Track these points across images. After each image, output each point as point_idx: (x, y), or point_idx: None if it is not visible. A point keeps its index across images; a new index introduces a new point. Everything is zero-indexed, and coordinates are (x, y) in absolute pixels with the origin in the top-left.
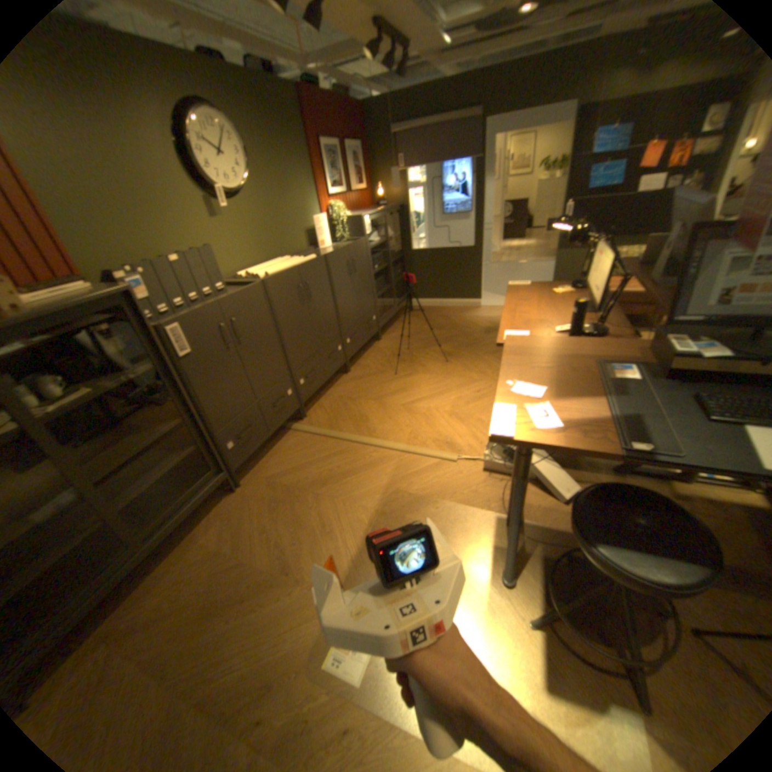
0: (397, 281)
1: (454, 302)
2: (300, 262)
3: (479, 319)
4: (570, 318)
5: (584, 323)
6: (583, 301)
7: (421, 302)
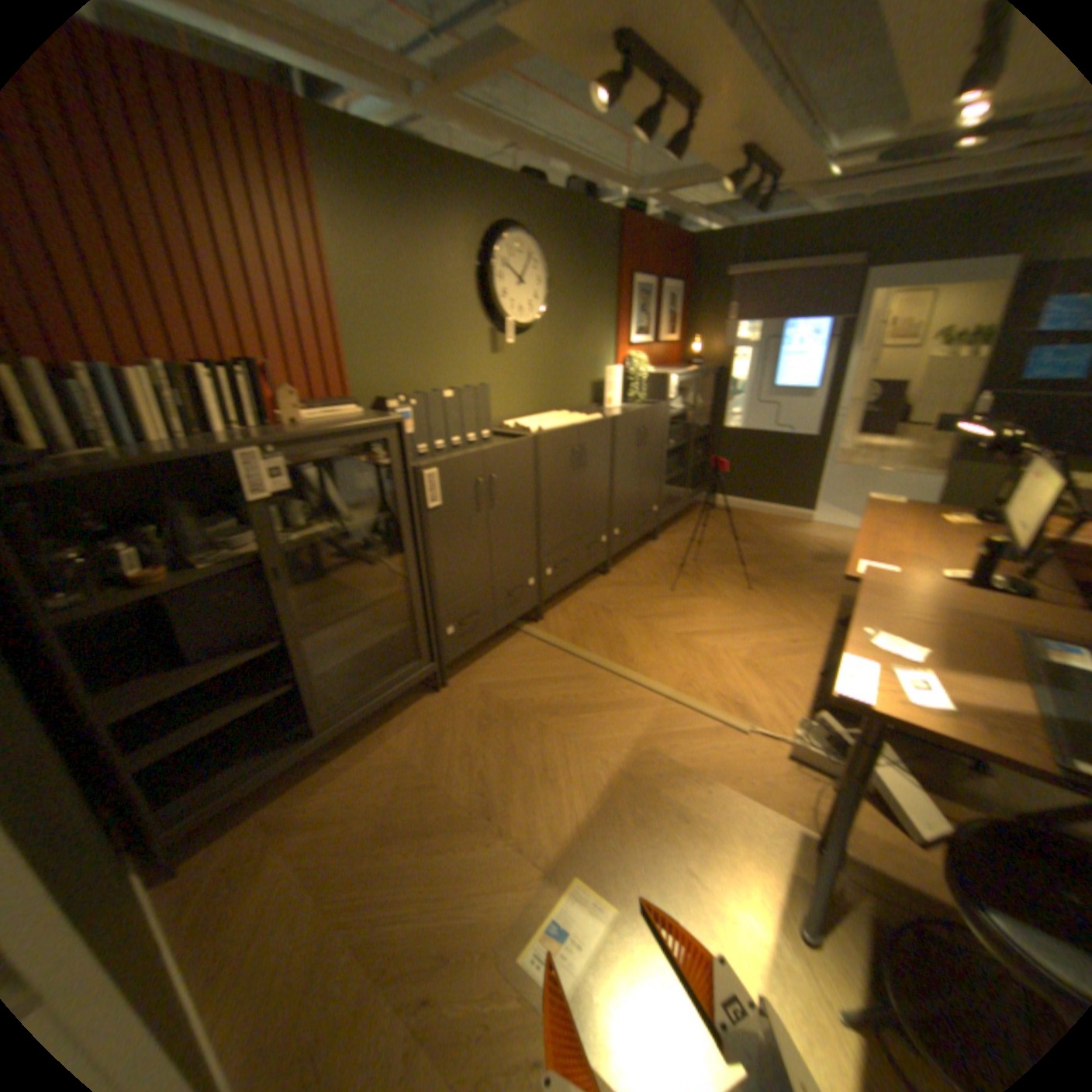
0: (693, 465)
1: (770, 507)
2: (580, 421)
3: (806, 539)
4: (969, 563)
5: (994, 574)
6: (999, 541)
7: (720, 500)
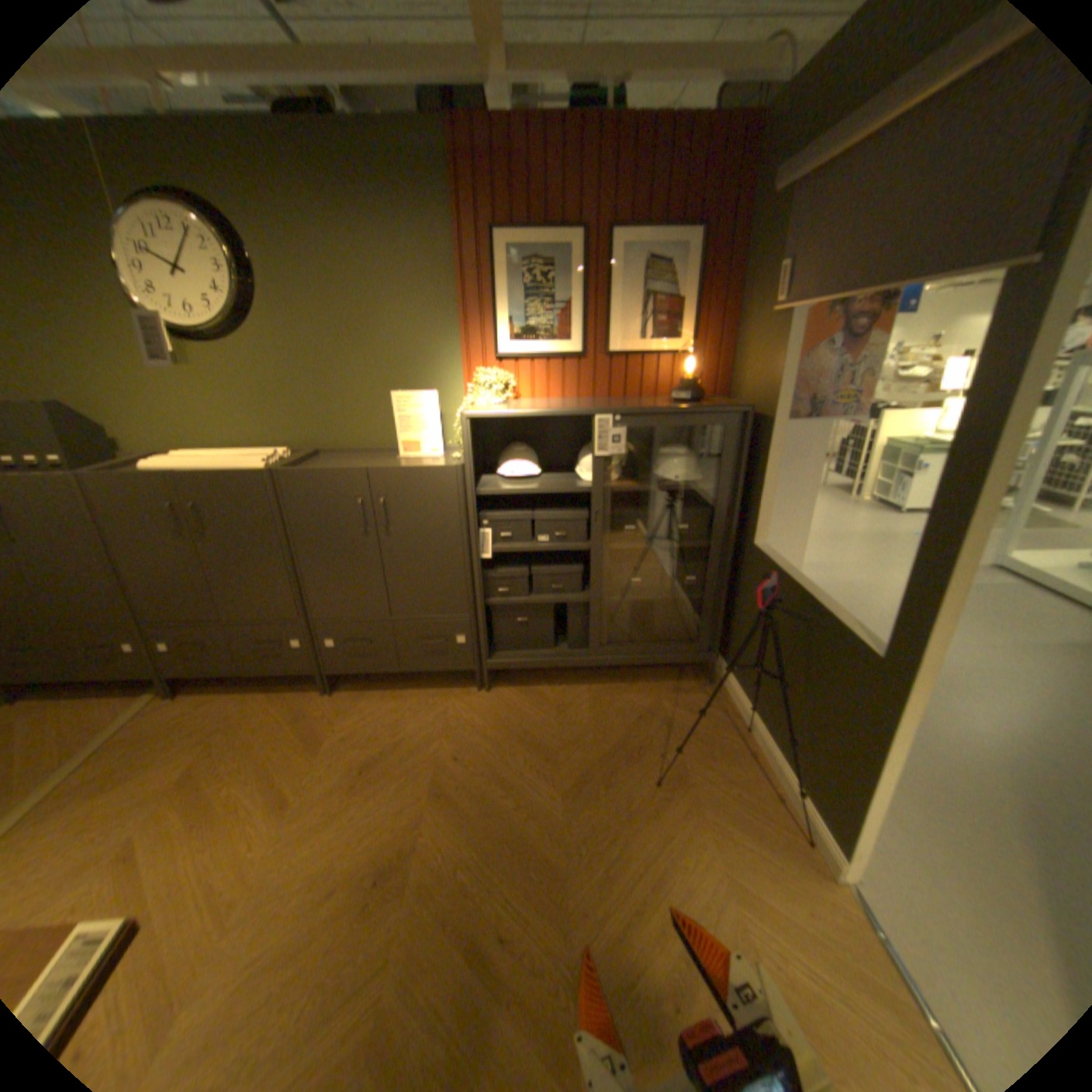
0: (645, 598)
1: (784, 771)
2: (215, 467)
3: (709, 907)
4: None
5: None
6: None
7: (734, 691)
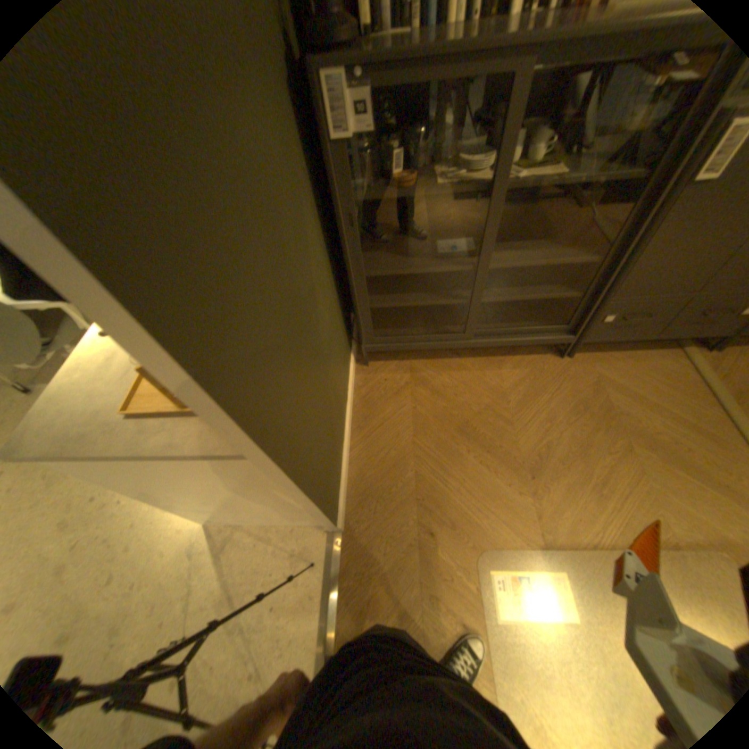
0: None
1: None
2: None
3: None
4: None
5: None
6: None
7: None
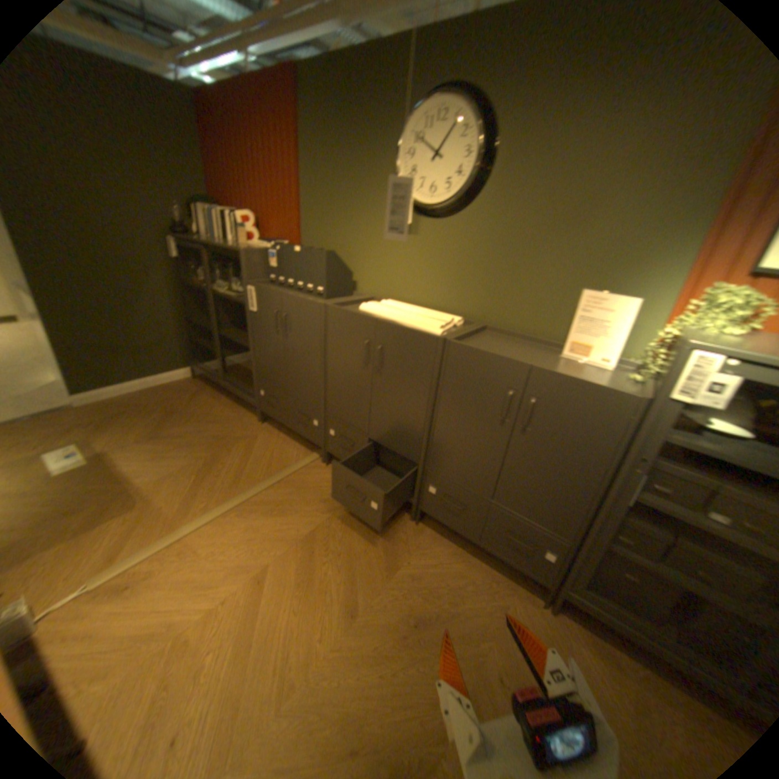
0: None
1: None
2: (406, 322)
3: None
4: None
5: None
6: None
7: None
